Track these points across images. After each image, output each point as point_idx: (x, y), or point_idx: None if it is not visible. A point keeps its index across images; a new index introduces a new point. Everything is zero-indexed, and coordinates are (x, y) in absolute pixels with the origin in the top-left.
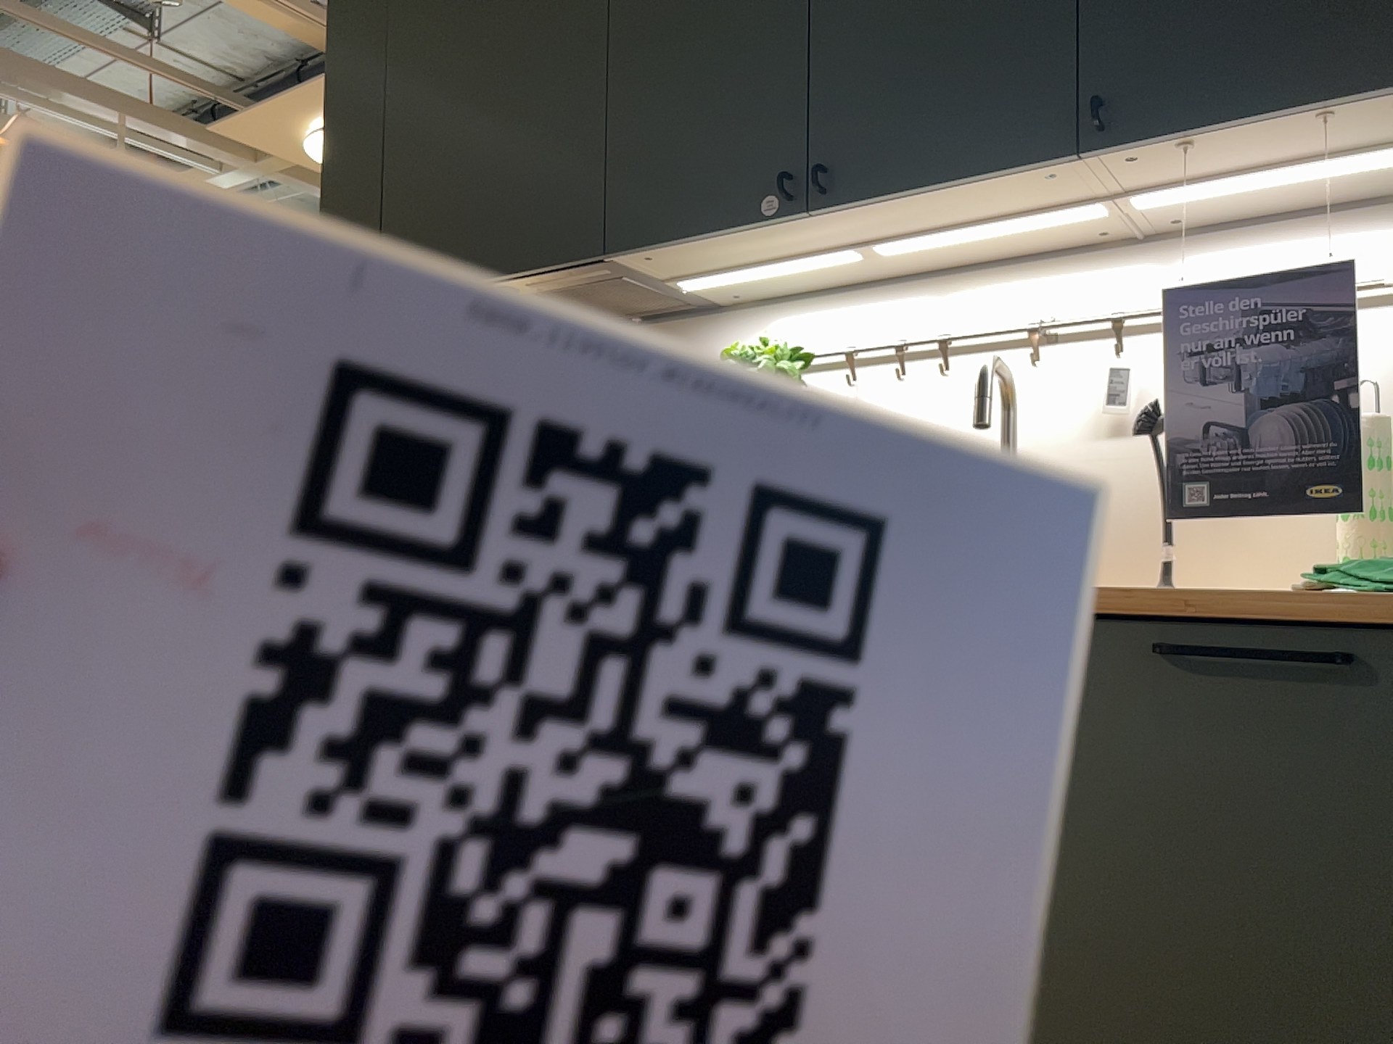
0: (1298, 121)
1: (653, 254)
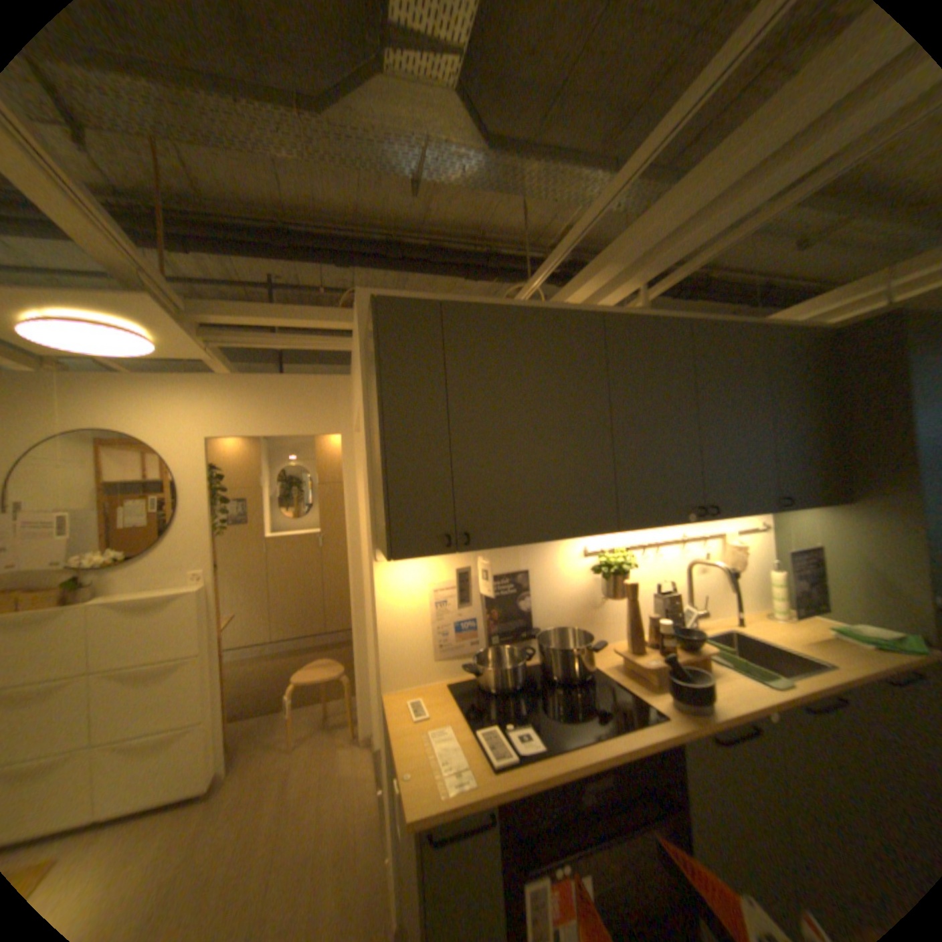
0: (814, 507)
1: (627, 529)
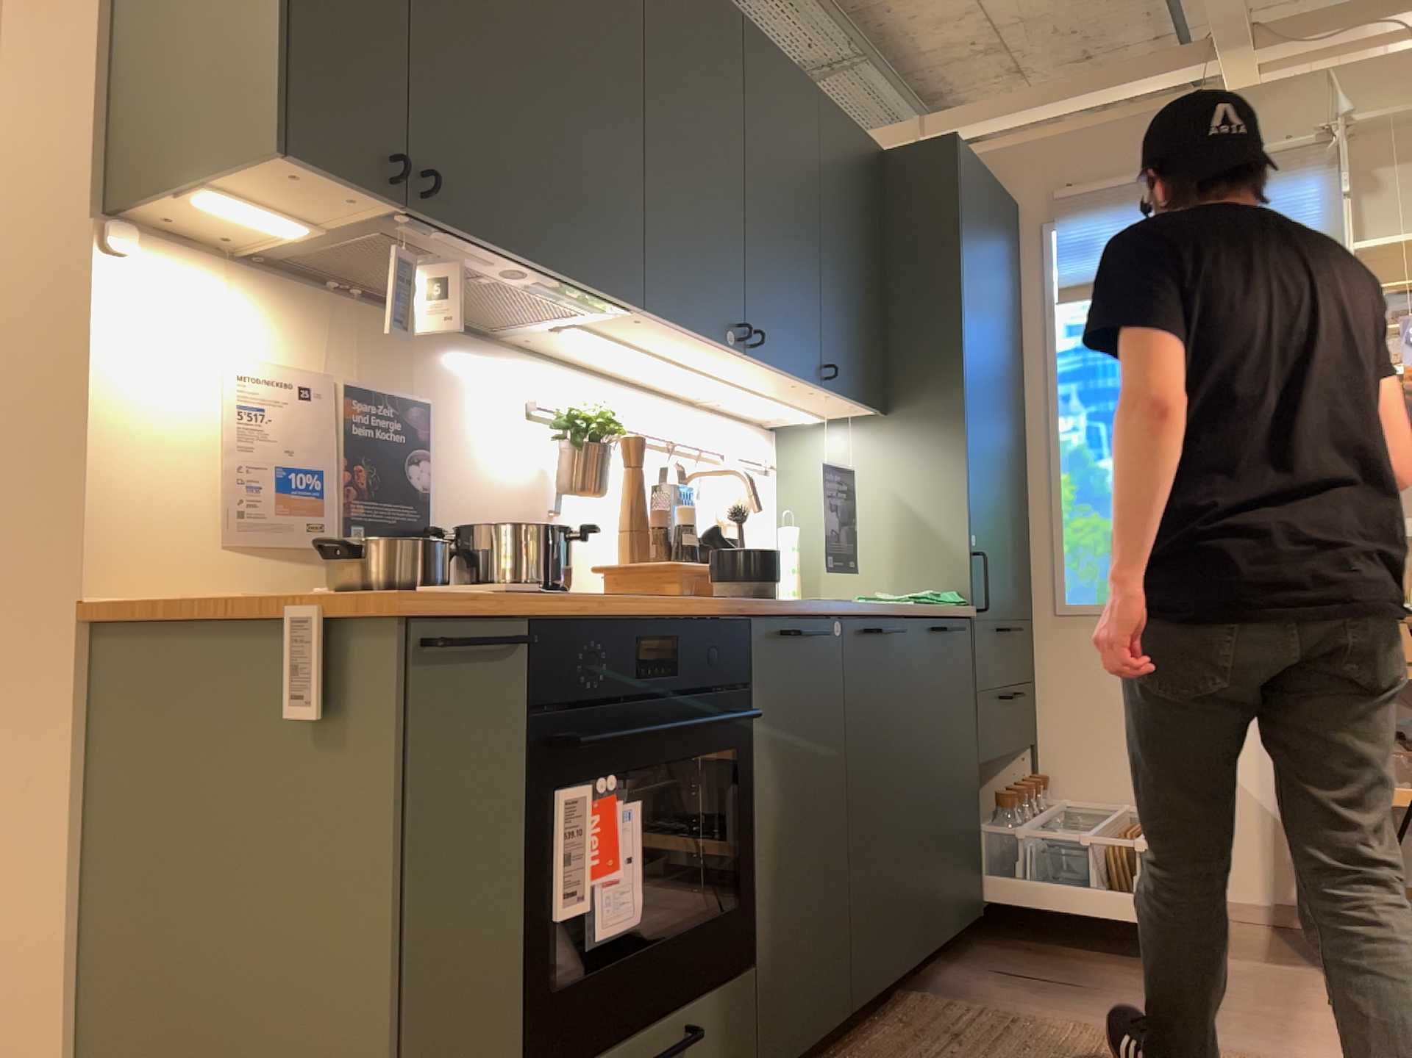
0: (851, 402)
1: (646, 319)
